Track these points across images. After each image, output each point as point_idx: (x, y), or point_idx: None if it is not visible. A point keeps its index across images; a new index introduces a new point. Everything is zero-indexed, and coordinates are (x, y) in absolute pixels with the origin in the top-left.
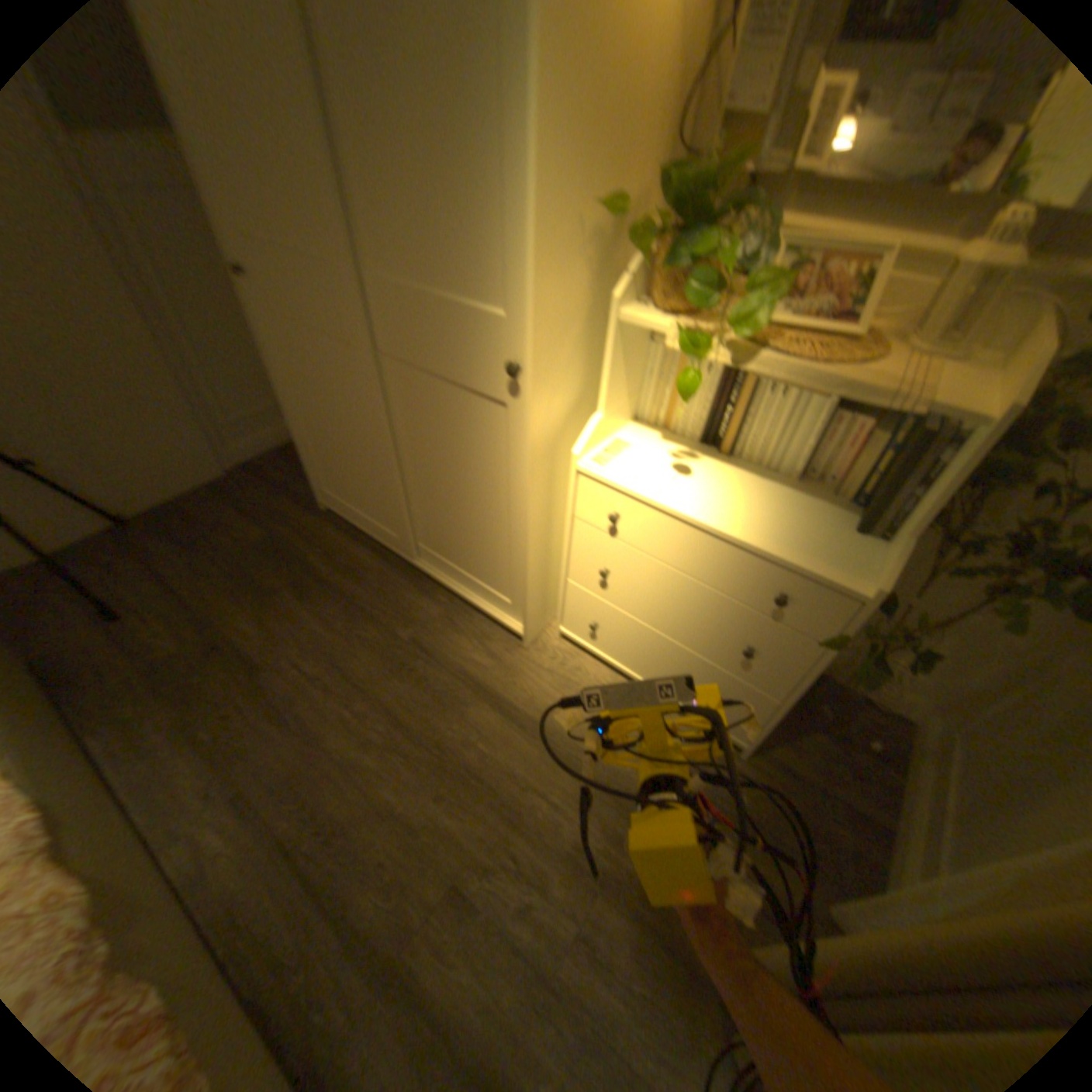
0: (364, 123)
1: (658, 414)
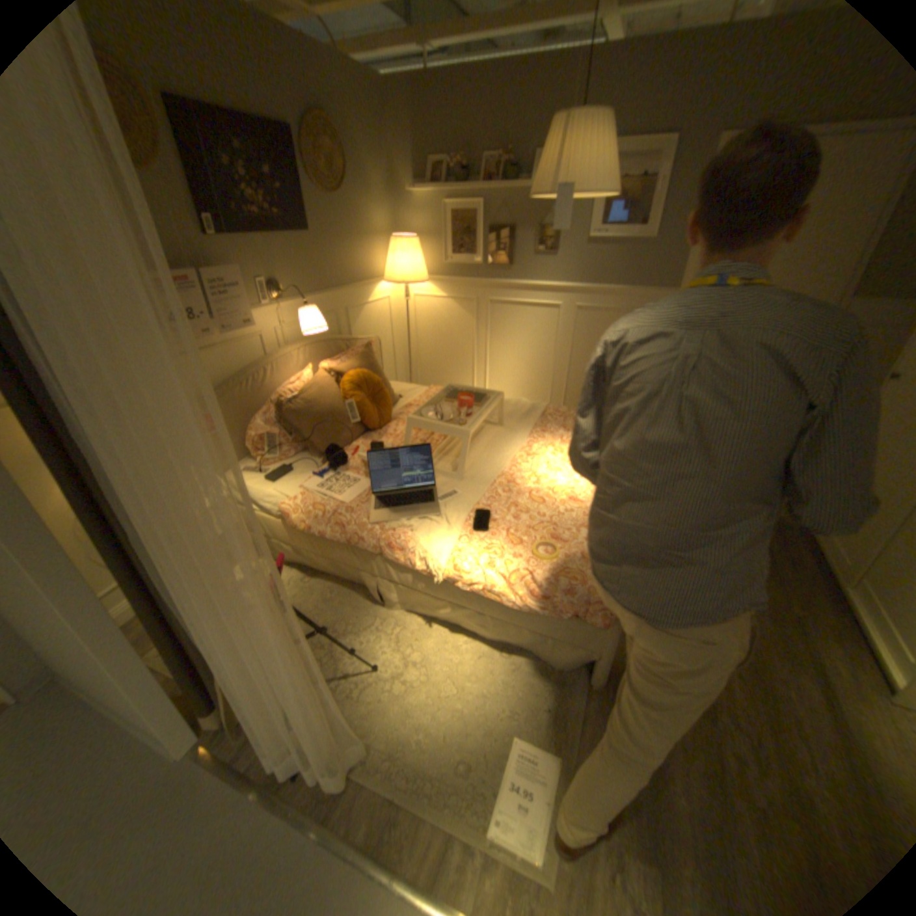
0: None
1: None
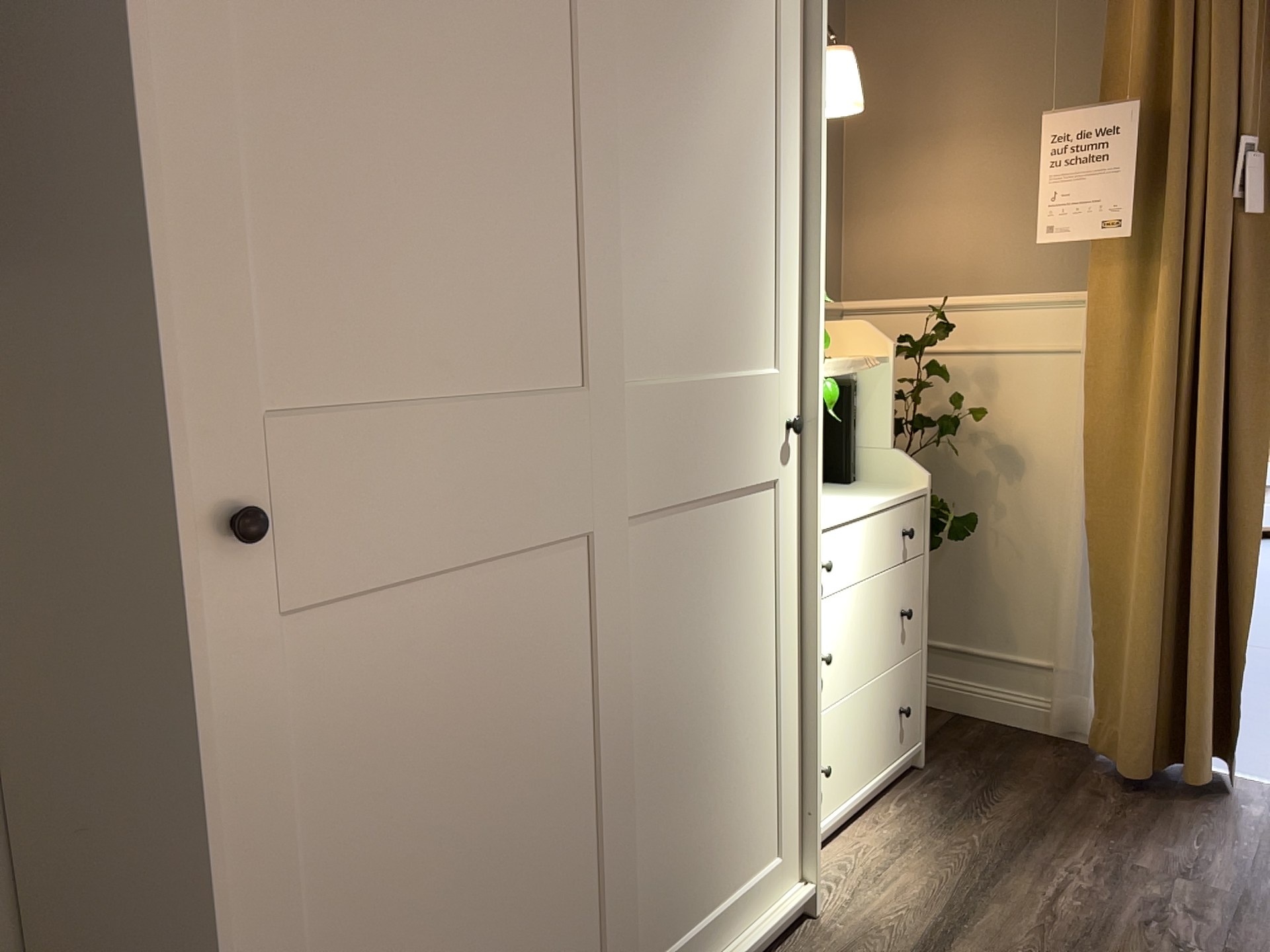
0: (655, 200)
1: None
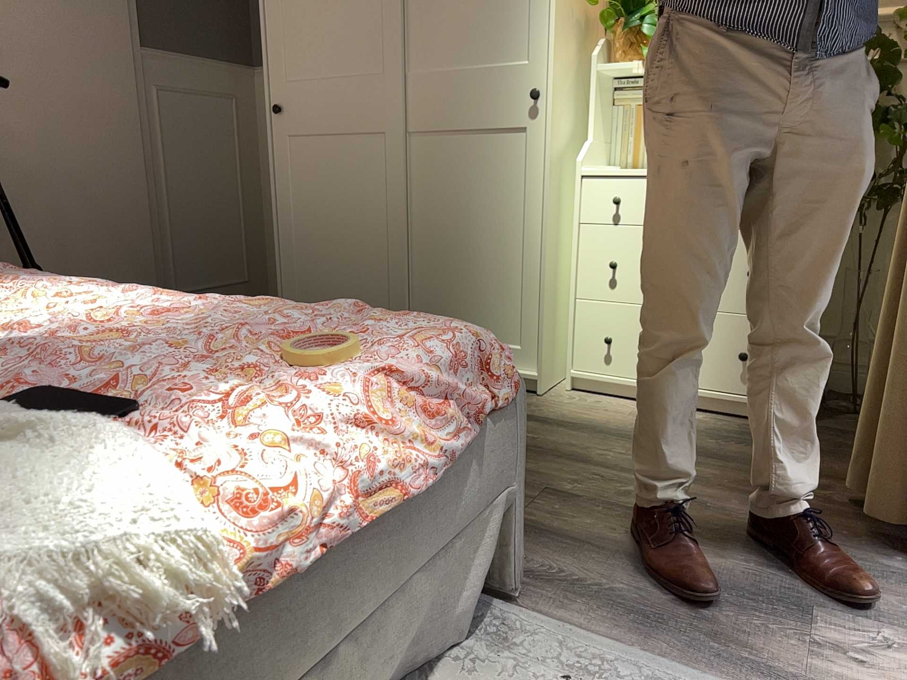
0: None
1: (628, 160)
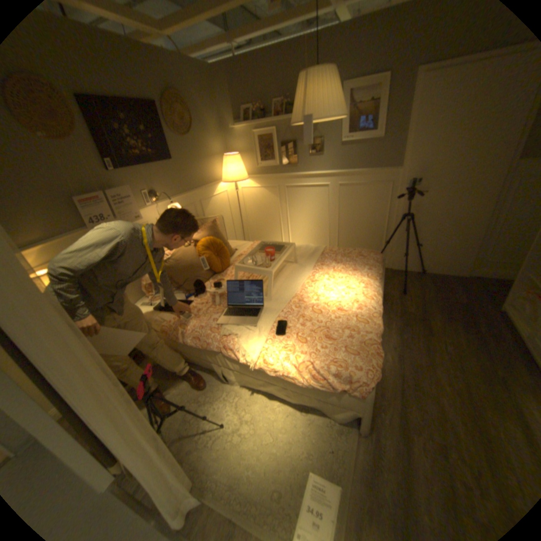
0: None
1: None
